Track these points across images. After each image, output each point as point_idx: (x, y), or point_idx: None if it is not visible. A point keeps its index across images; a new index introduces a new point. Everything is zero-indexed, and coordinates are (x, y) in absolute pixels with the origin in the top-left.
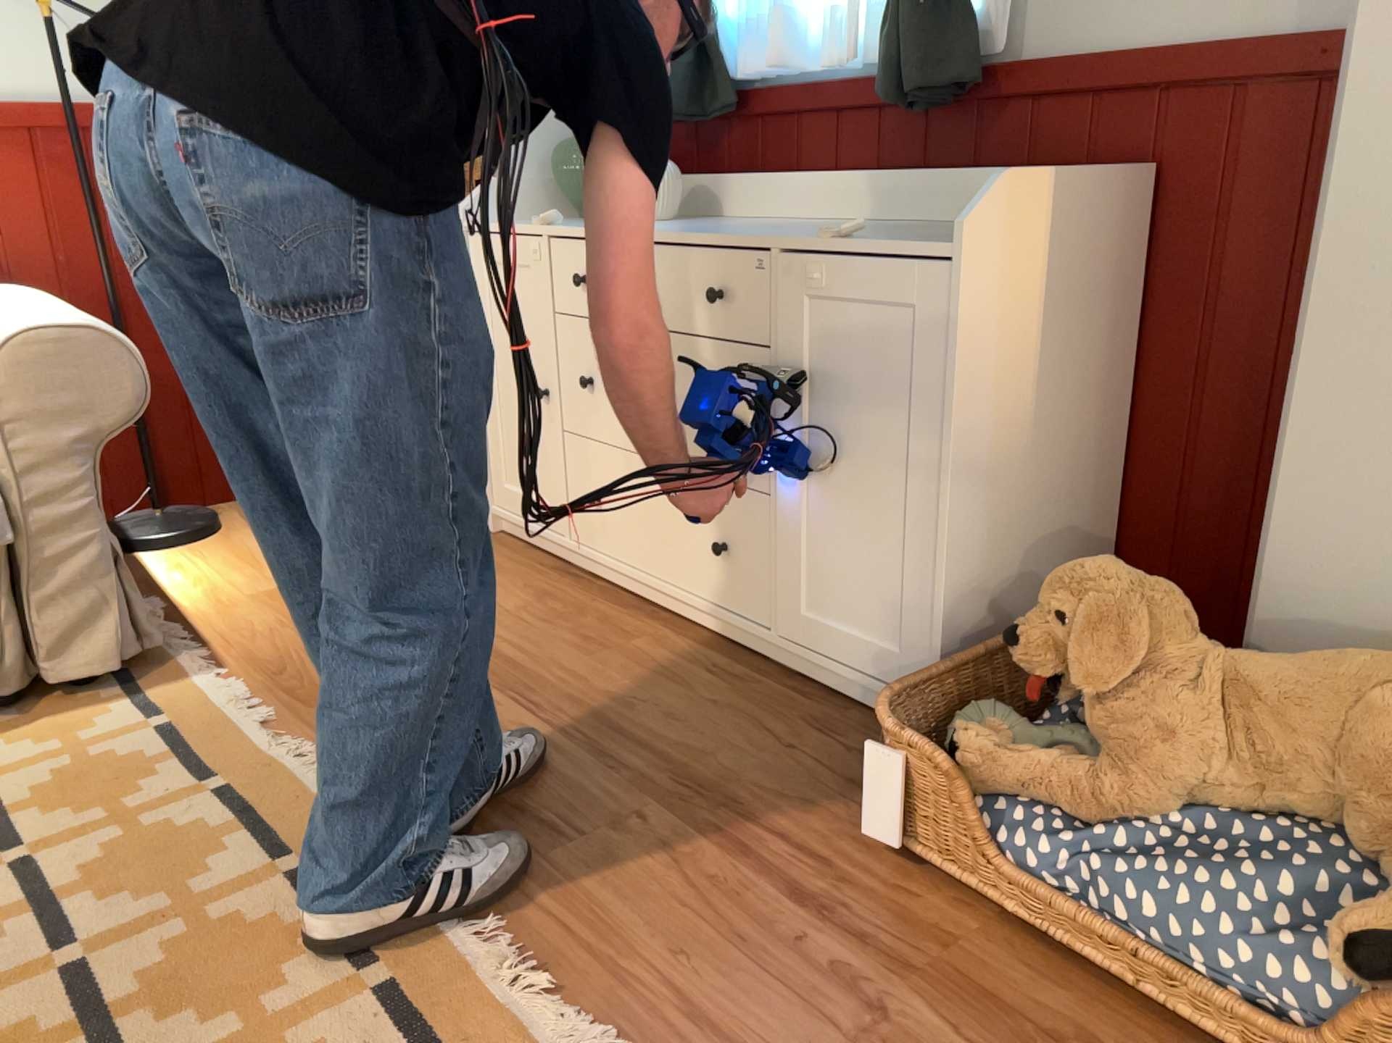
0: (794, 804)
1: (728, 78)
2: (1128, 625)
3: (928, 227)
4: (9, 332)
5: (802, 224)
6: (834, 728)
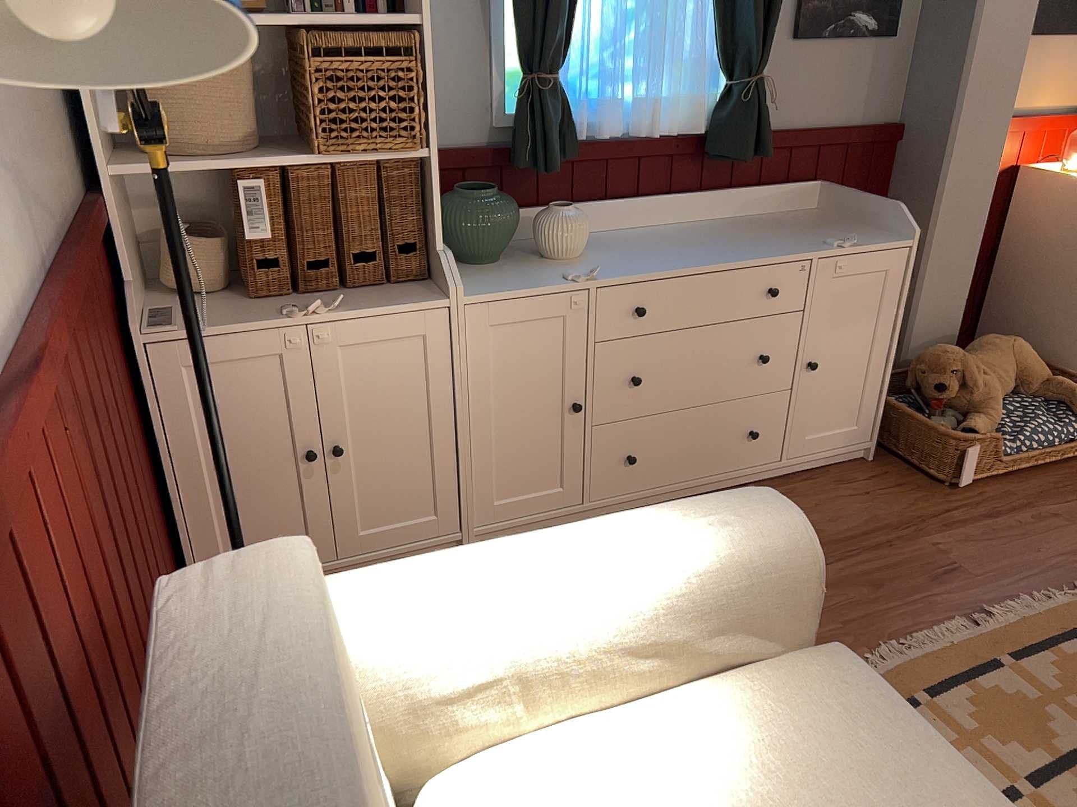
0: (921, 504)
1: (575, 137)
2: (973, 363)
3: (736, 222)
4: (772, 539)
5: (655, 232)
6: (848, 479)
